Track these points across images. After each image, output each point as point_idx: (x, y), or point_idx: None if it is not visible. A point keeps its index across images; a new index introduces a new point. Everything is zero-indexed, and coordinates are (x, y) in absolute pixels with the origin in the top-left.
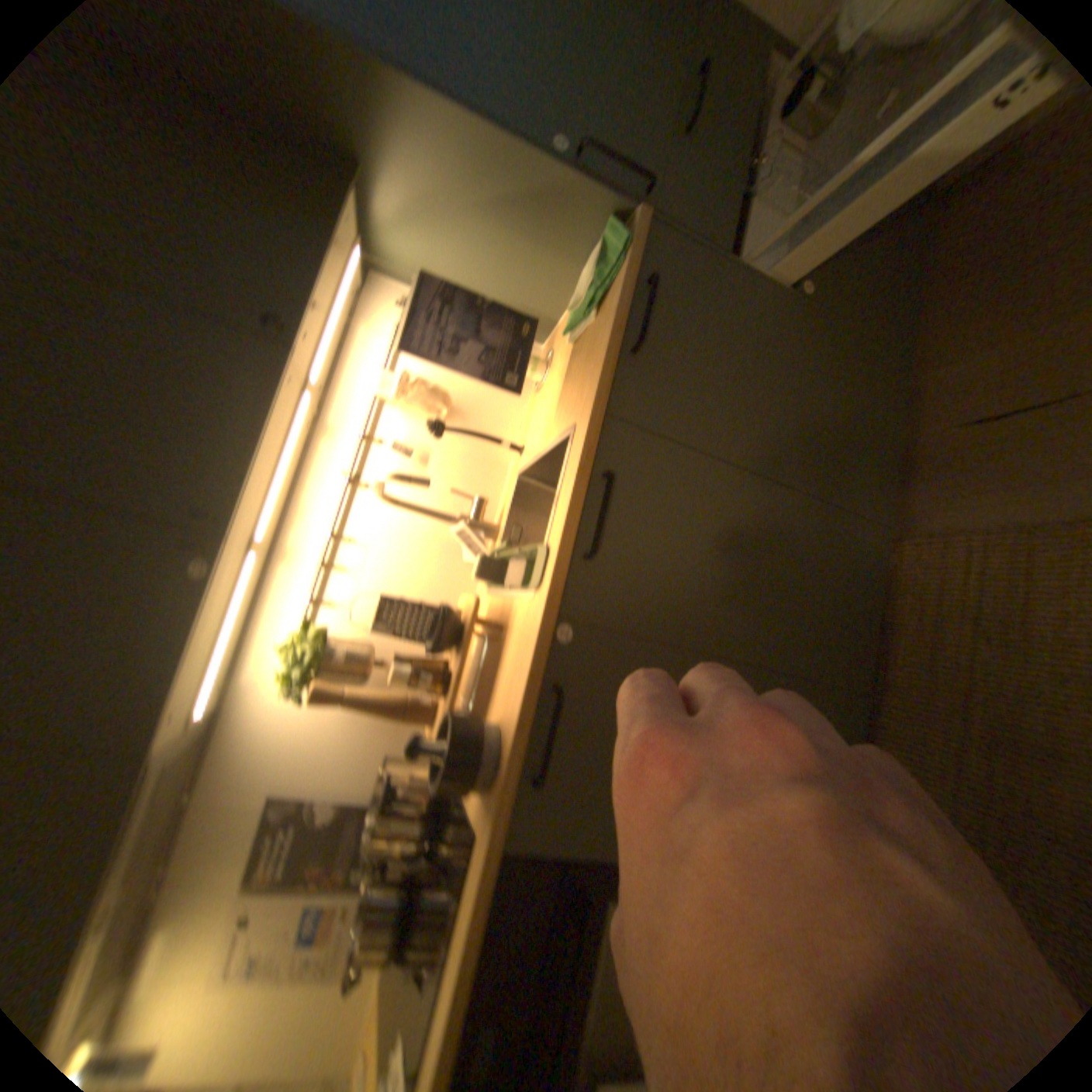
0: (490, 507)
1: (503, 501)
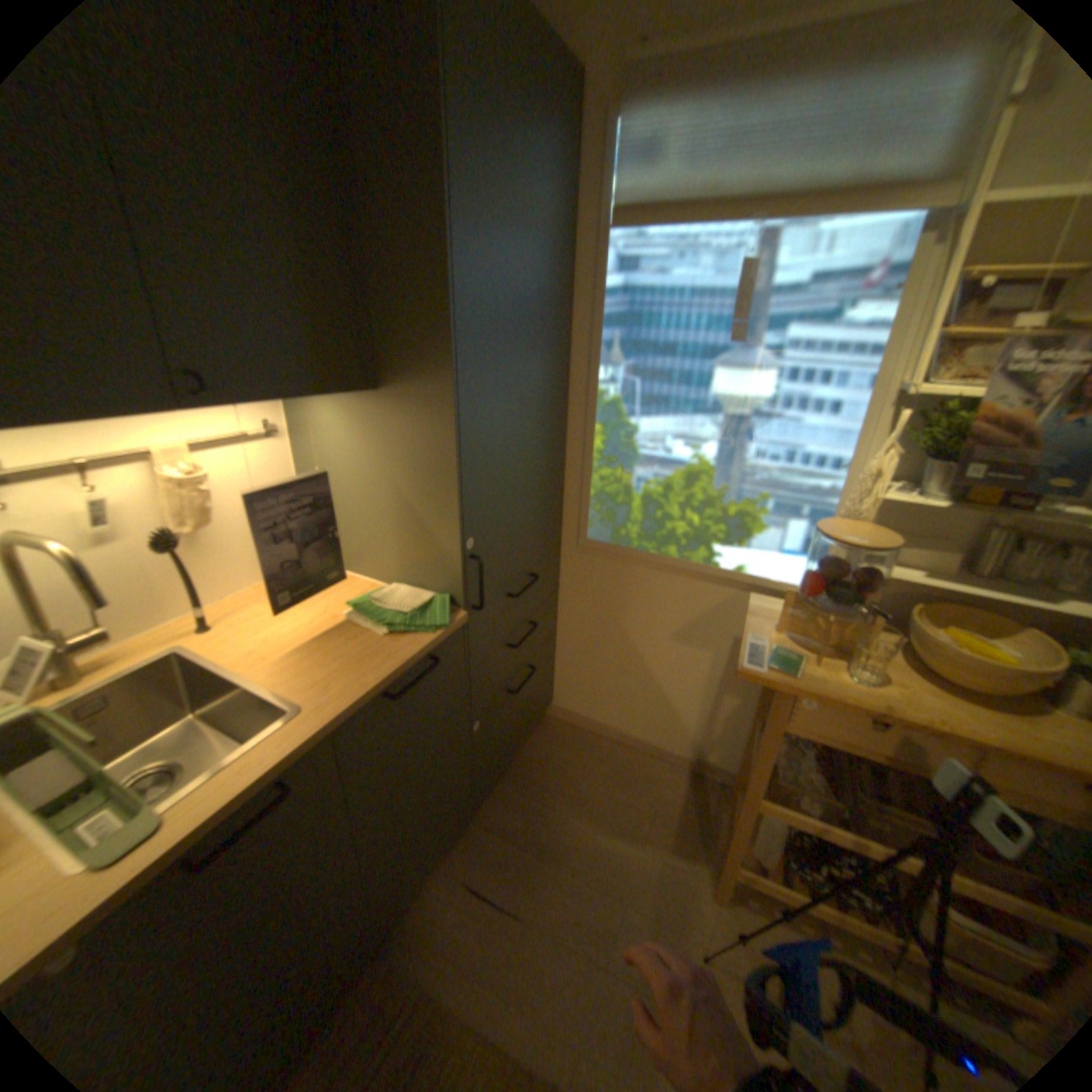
0: (93, 649)
1: (118, 661)
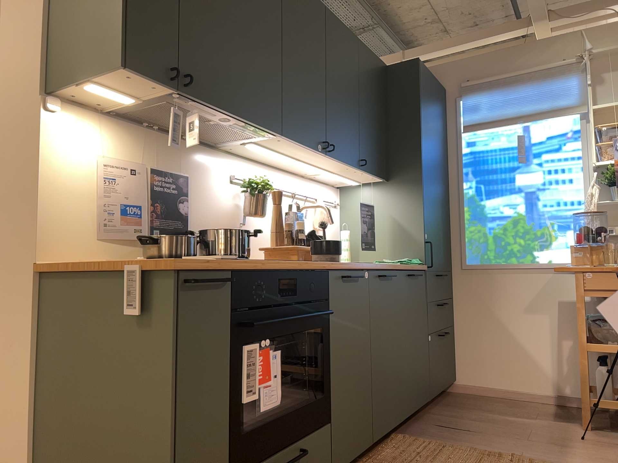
0: None
1: None
